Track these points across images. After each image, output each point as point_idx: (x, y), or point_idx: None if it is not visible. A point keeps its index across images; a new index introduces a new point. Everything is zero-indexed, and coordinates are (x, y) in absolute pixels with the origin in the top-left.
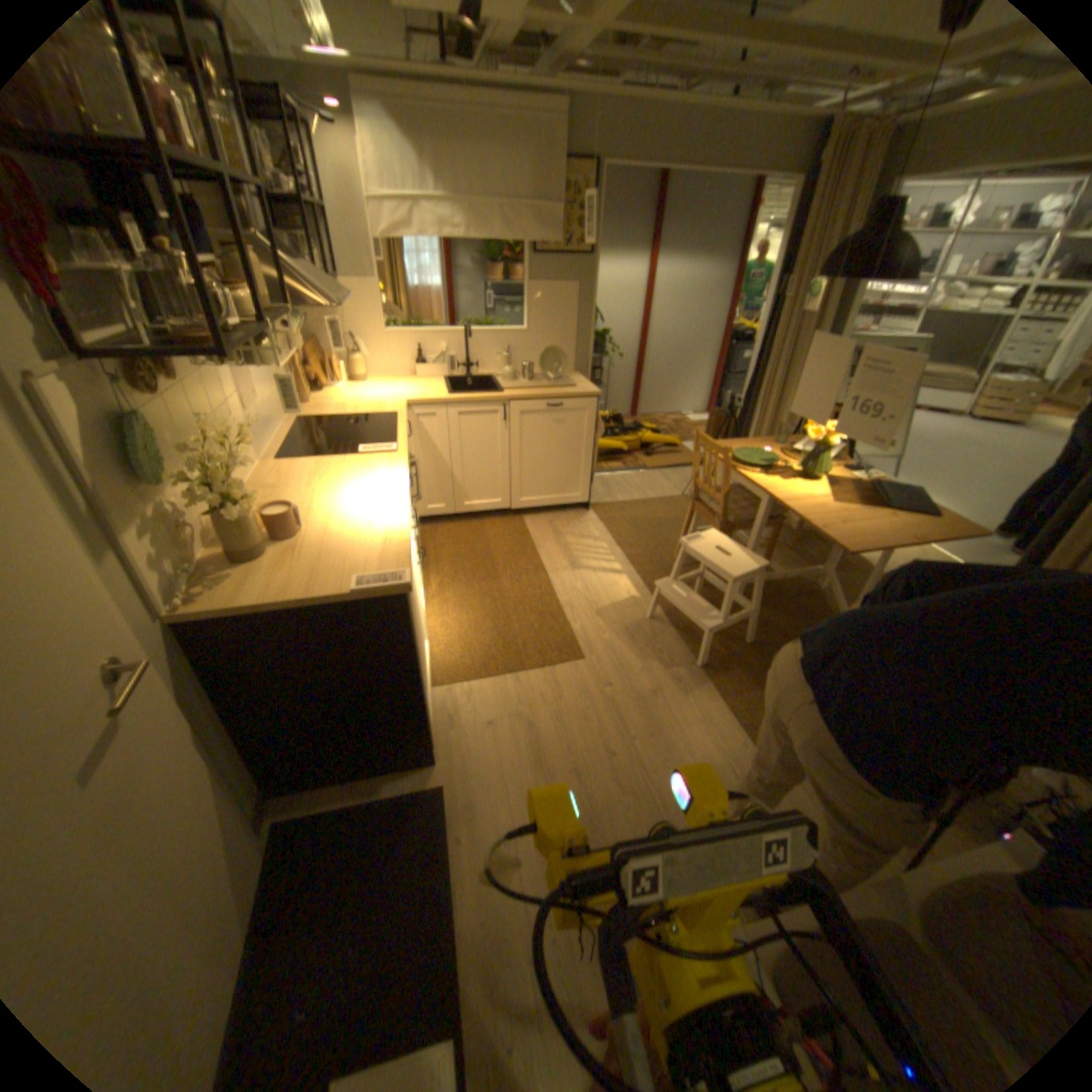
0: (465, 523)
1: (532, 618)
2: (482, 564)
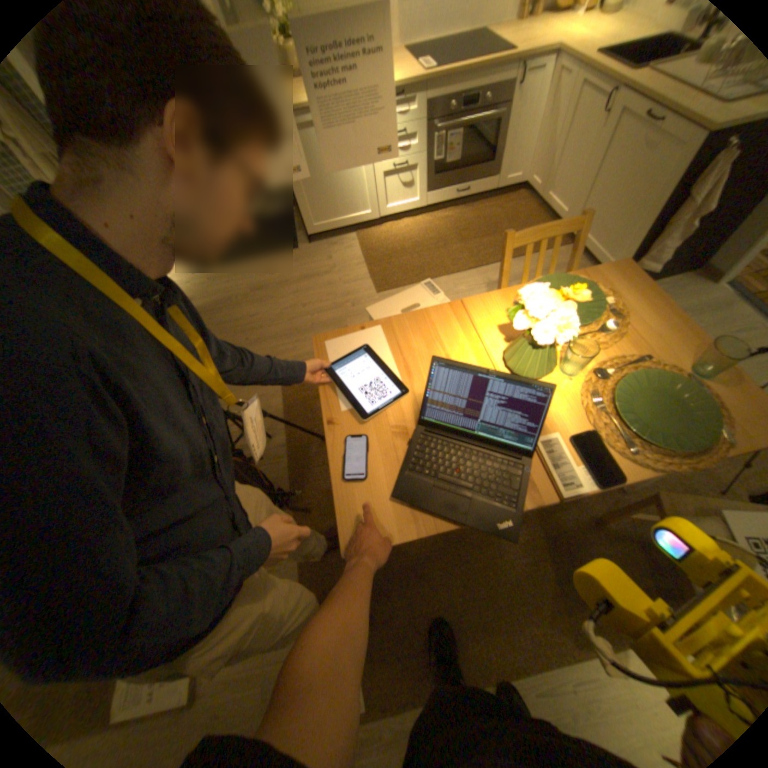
0: (544, 213)
1: (416, 264)
2: (479, 232)
